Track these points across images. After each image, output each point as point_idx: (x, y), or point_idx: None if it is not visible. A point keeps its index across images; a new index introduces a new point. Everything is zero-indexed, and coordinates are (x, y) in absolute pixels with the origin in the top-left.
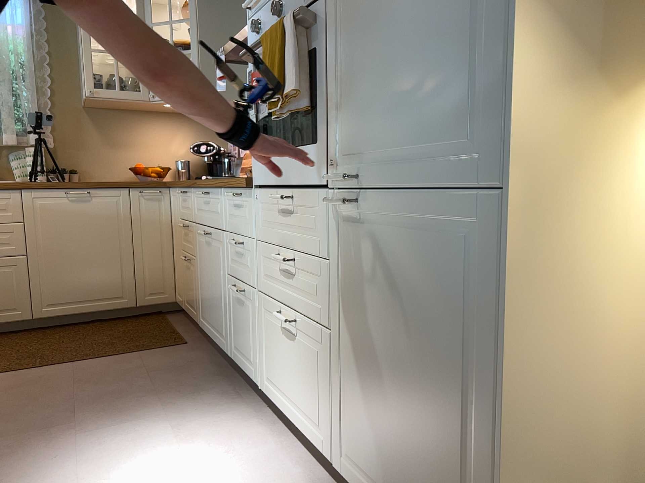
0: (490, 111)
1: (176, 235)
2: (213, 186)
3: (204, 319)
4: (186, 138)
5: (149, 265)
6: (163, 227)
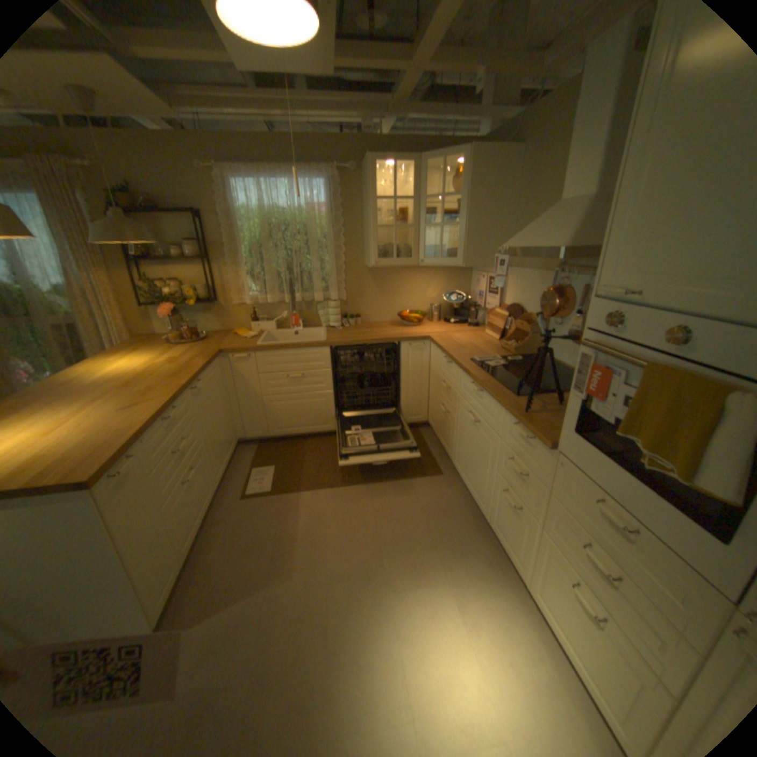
0: None
1: (434, 381)
2: (492, 398)
3: (459, 466)
4: (438, 285)
5: (411, 396)
6: (422, 370)
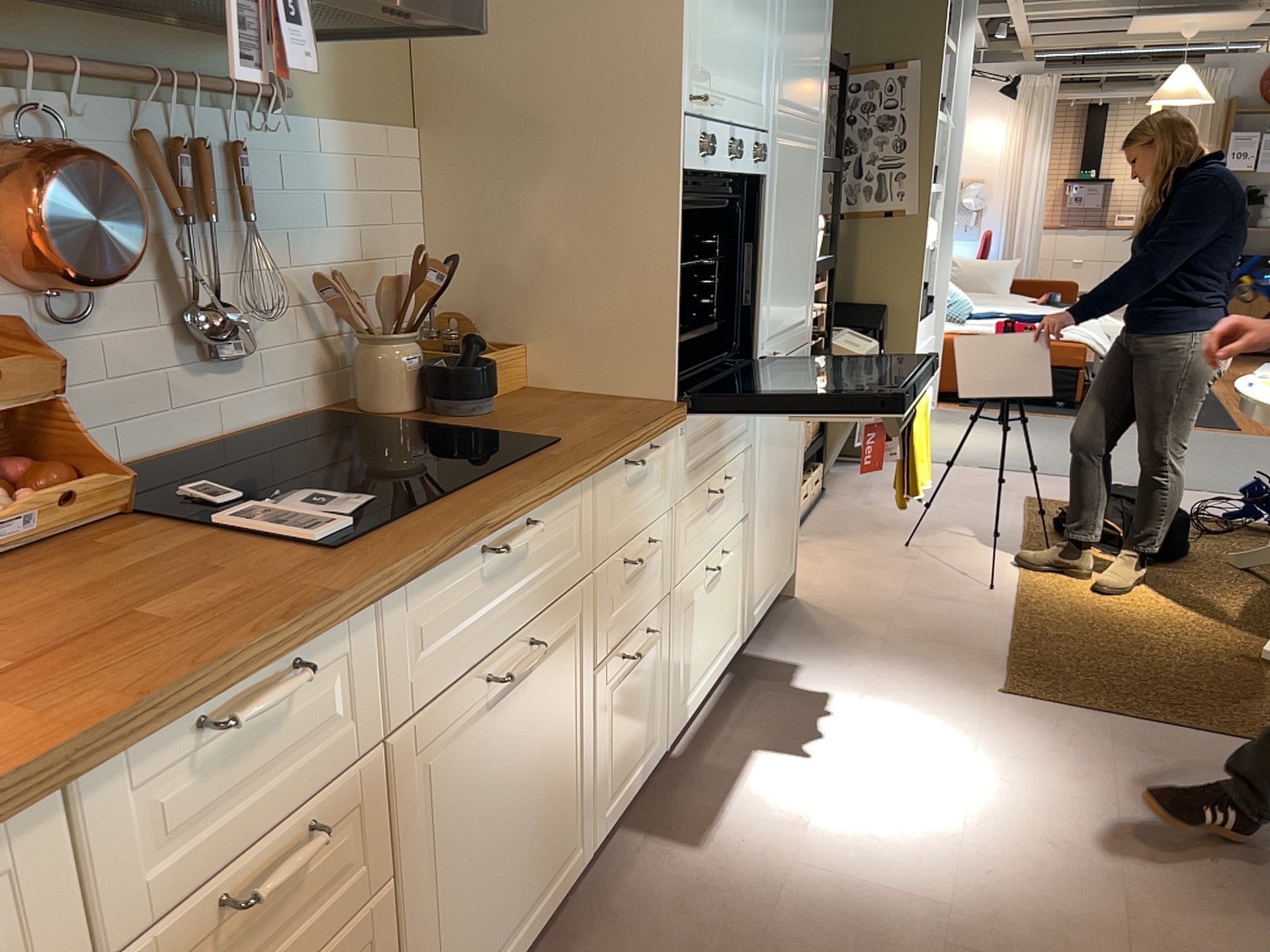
0: (808, 303)
1: None
2: (579, 481)
3: None
4: None
5: None
6: None
